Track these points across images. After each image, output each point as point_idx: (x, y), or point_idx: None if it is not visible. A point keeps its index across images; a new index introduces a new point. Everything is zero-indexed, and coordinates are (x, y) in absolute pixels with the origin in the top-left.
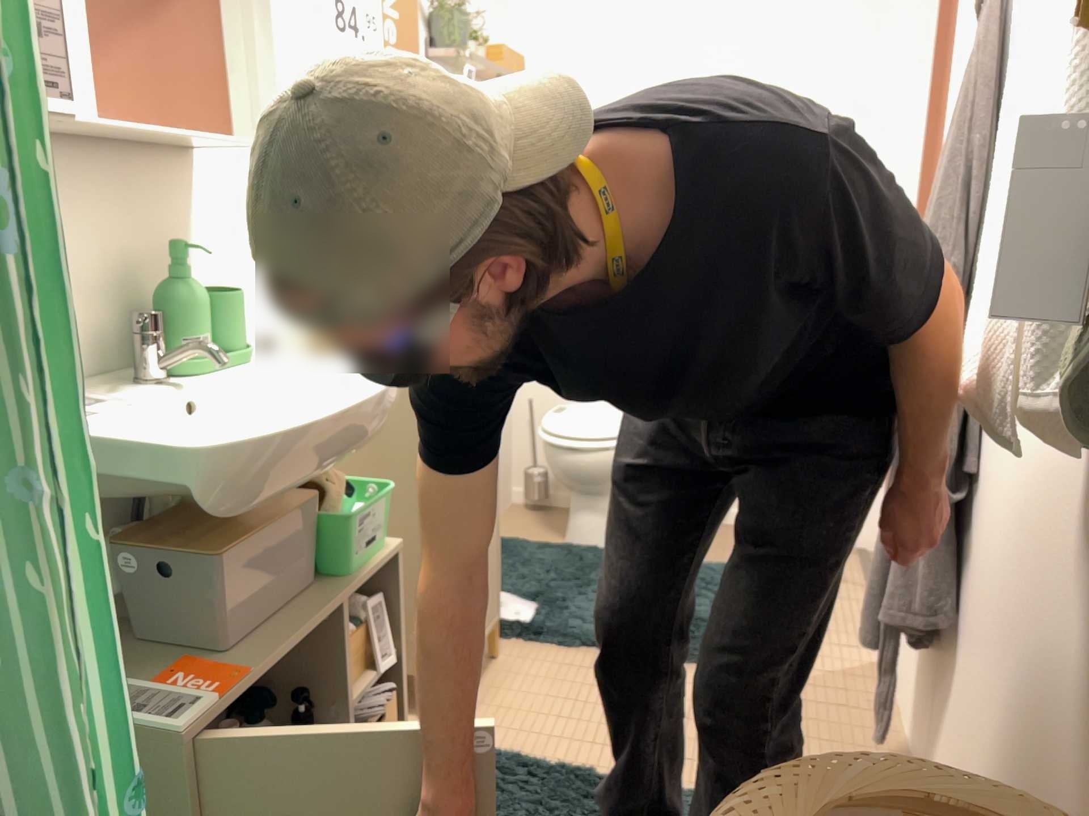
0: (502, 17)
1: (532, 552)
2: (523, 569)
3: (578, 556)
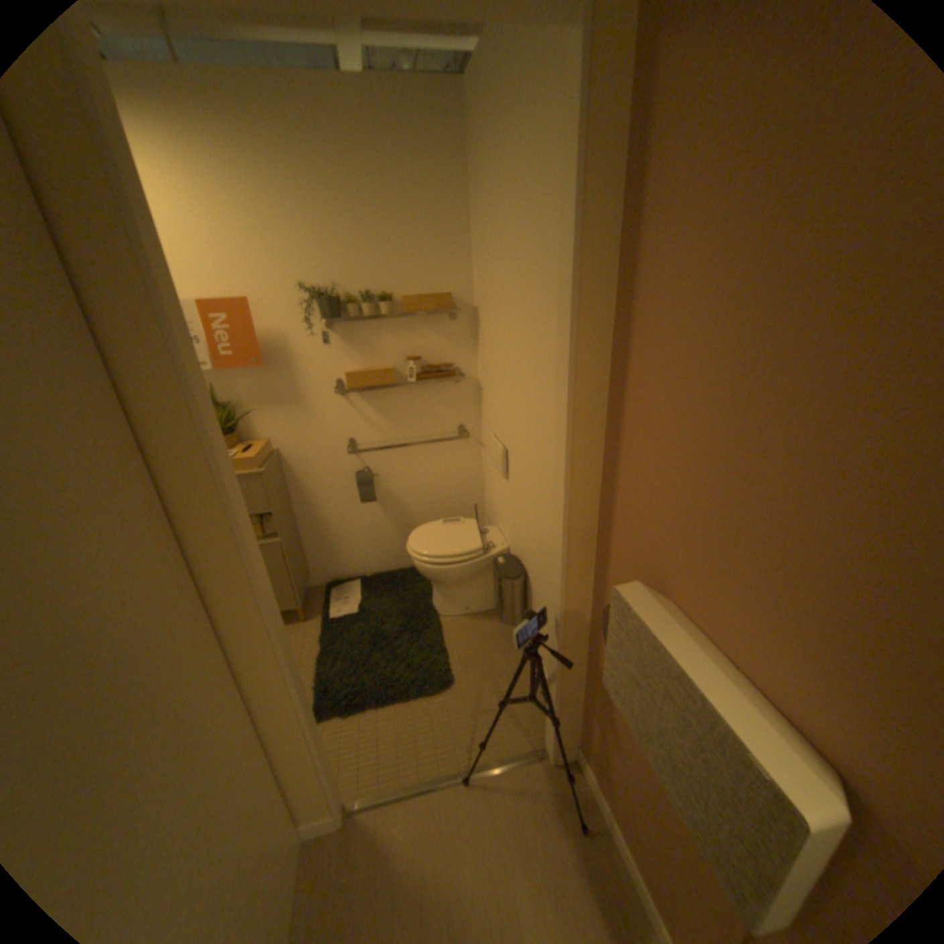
0: (454, 250)
1: (411, 587)
2: (385, 593)
3: (416, 605)
